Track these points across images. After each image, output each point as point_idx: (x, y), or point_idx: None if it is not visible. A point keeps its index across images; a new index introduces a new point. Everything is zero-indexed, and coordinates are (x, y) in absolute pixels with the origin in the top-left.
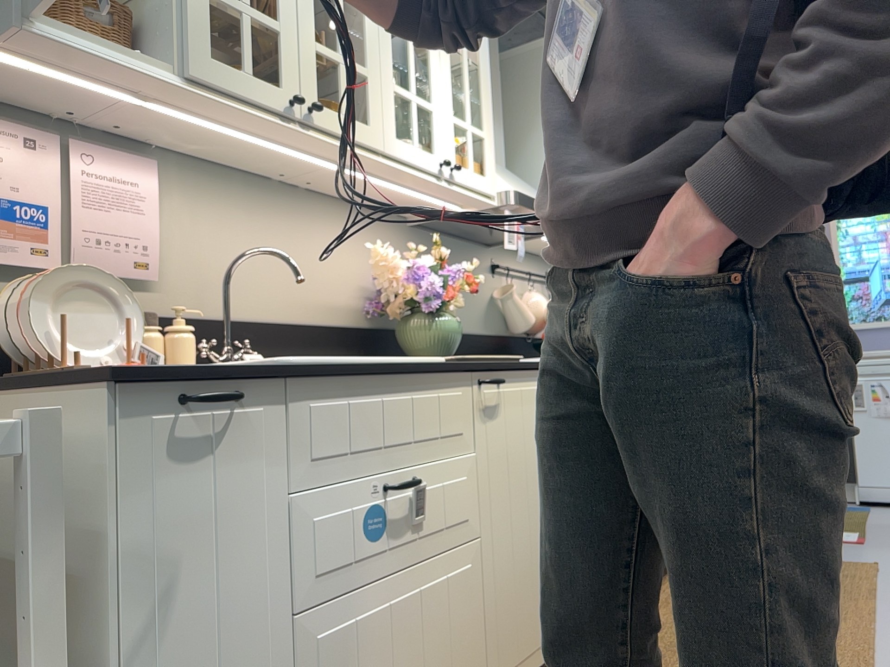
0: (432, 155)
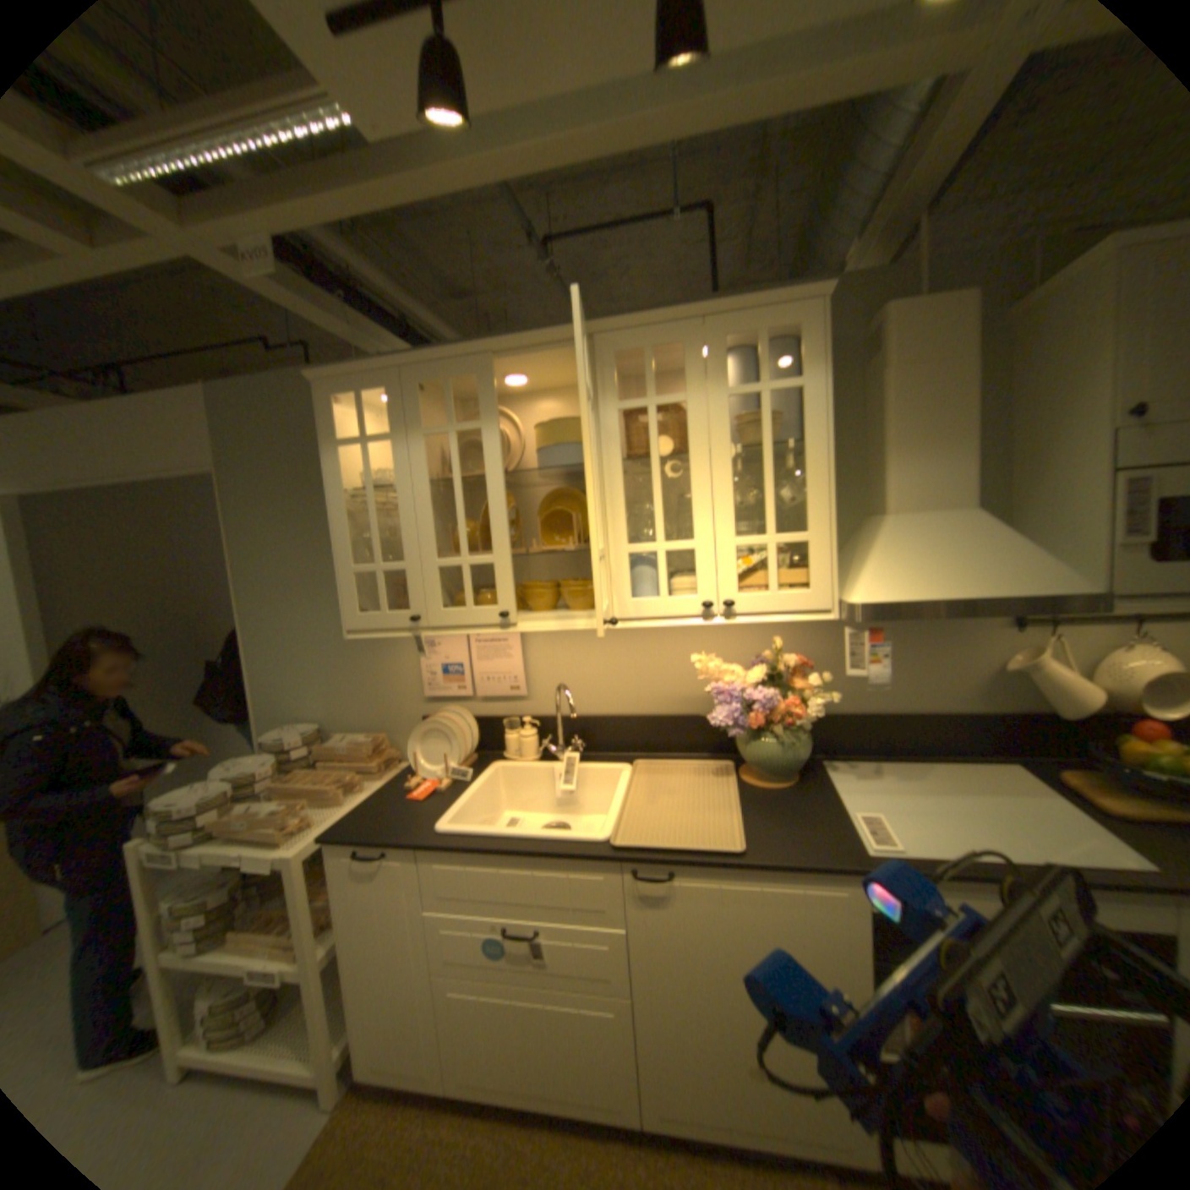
0: (691, 599)
